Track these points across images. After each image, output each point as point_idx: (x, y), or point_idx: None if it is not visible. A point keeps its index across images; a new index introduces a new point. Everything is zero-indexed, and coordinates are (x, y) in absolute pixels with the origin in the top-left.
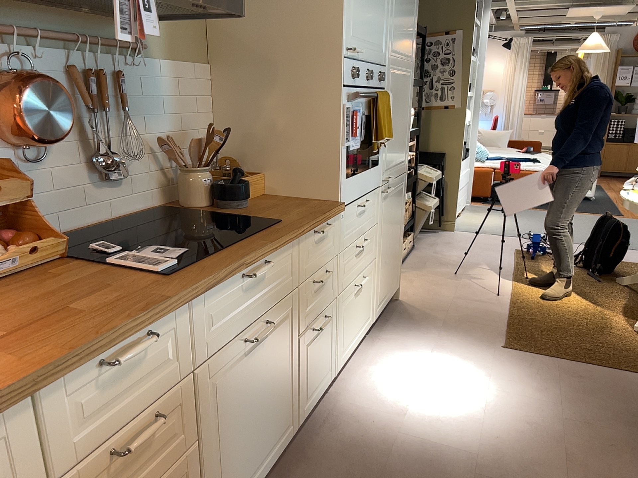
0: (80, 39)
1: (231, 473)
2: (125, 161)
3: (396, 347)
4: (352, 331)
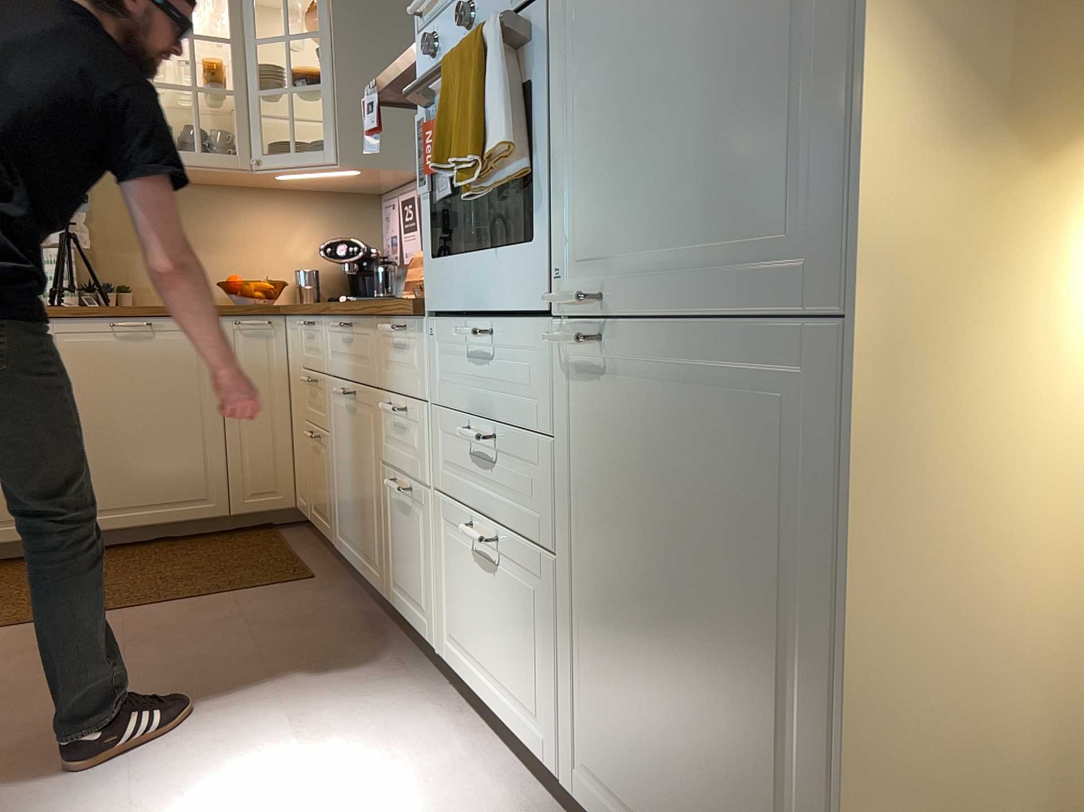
0: None
1: (342, 506)
2: None
3: None
4: (475, 640)
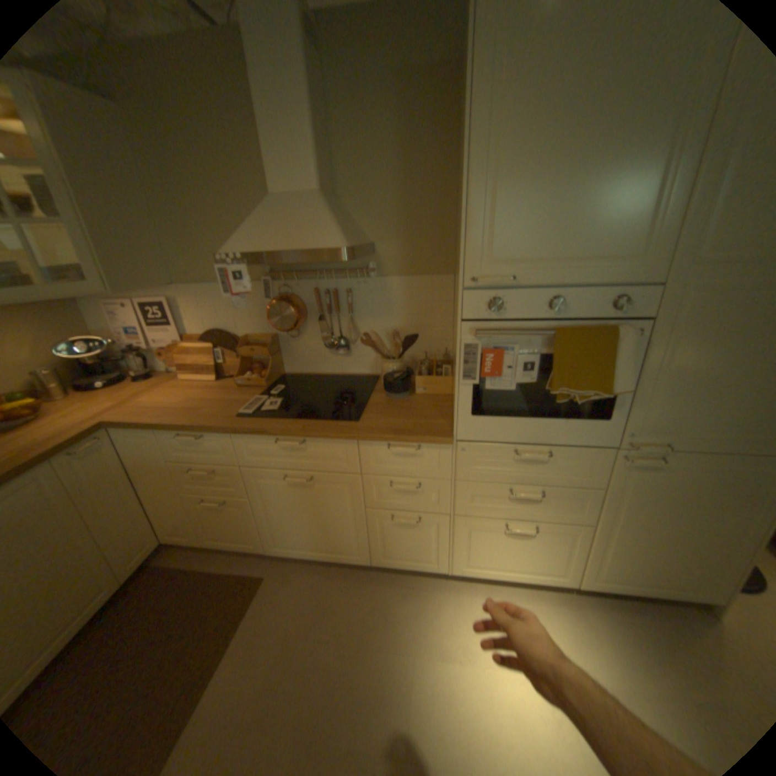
0: (319, 274)
1: (283, 535)
2: (354, 343)
3: (575, 635)
4: (498, 562)
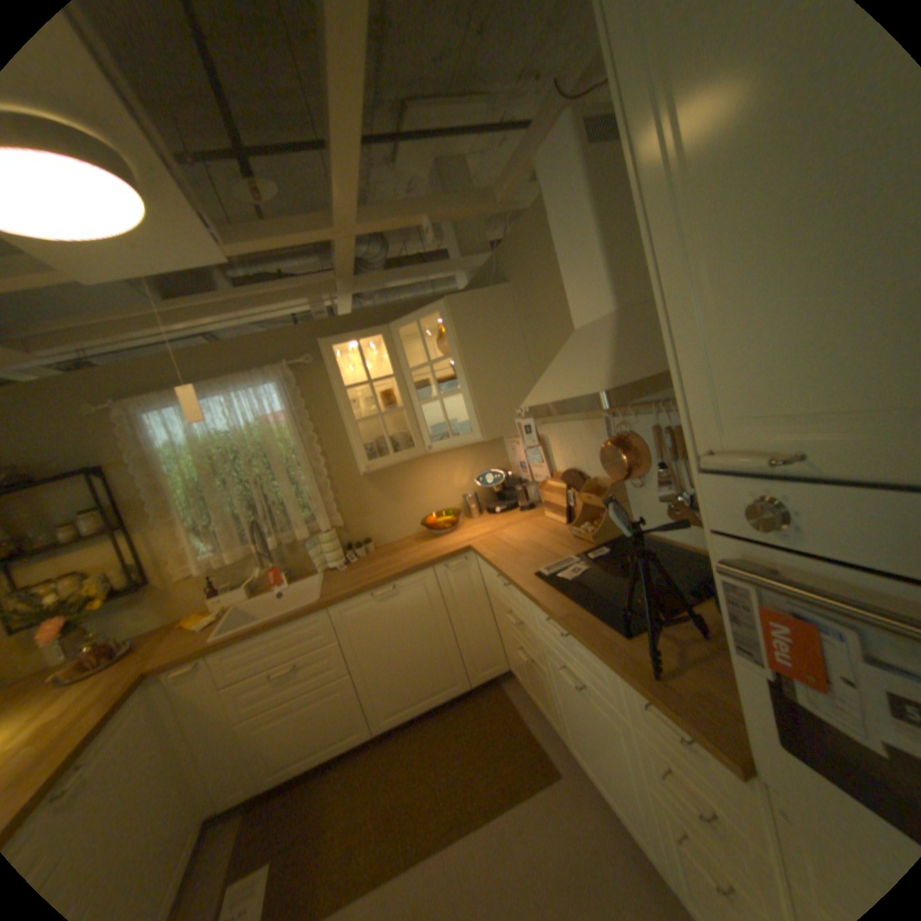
0: (655, 406)
1: (577, 740)
2: None
3: None
4: None
